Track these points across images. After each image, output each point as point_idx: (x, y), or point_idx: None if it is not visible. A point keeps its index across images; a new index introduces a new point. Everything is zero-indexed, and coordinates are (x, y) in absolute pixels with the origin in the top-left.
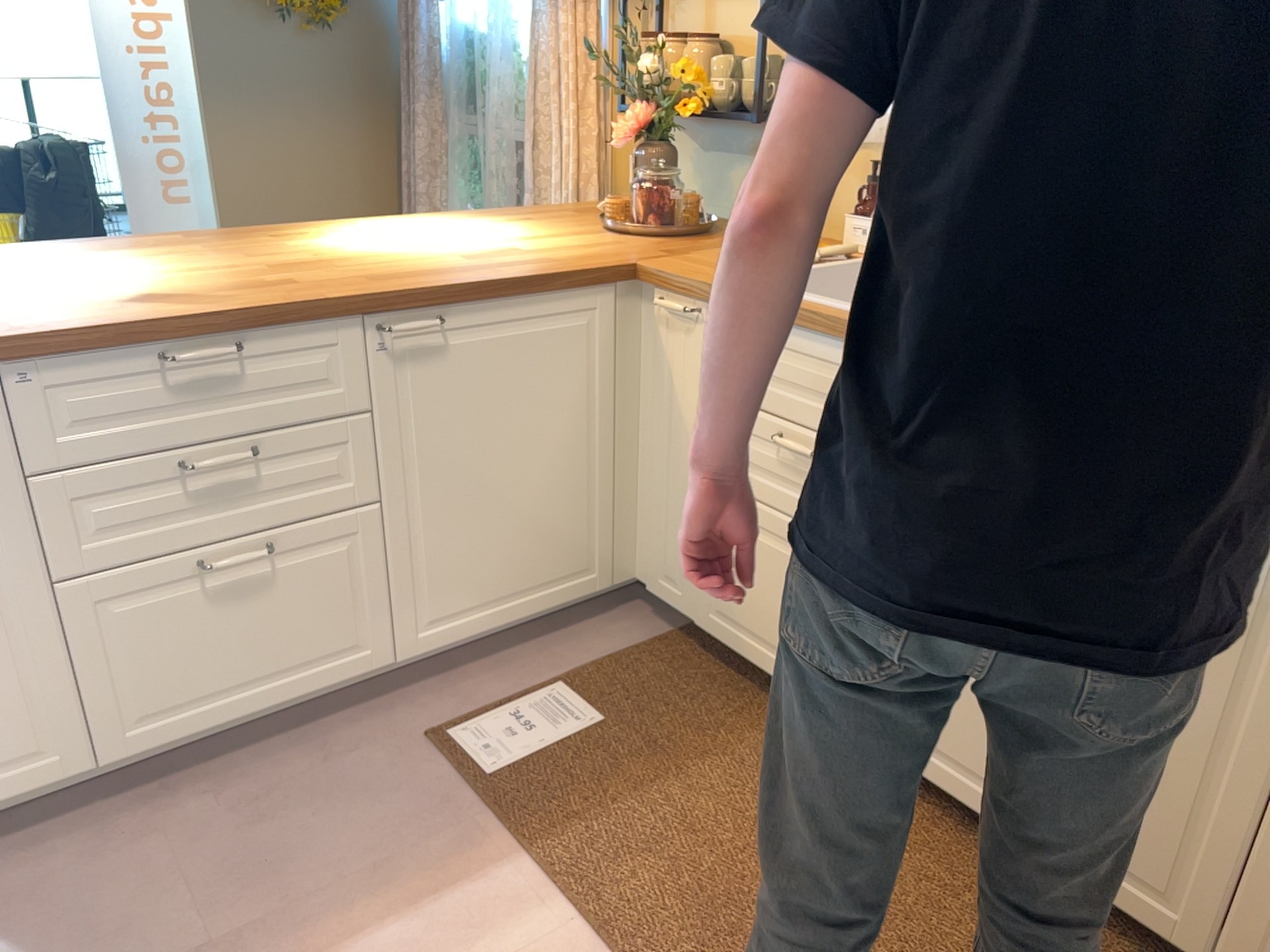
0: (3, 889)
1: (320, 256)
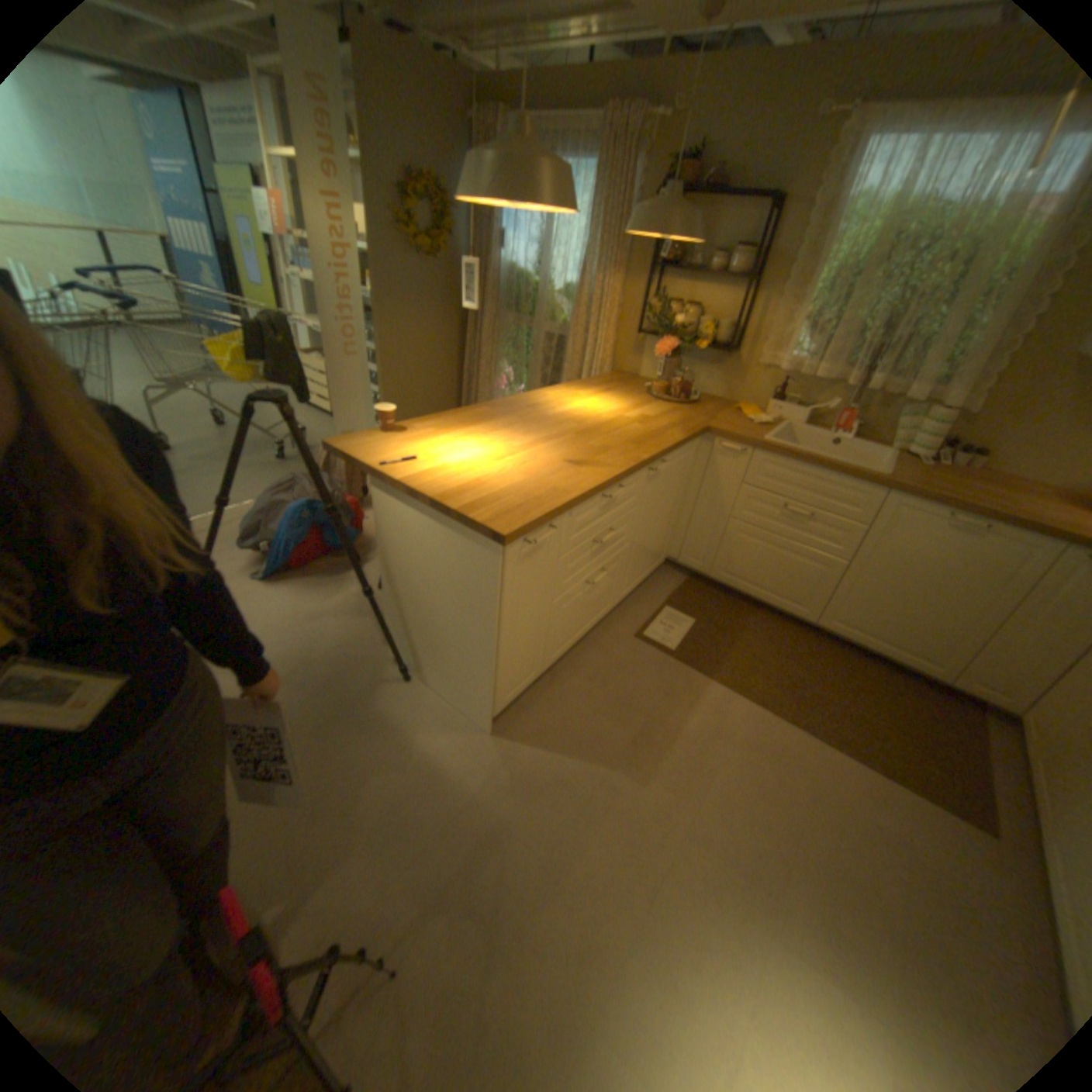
0: (530, 732)
1: (578, 424)
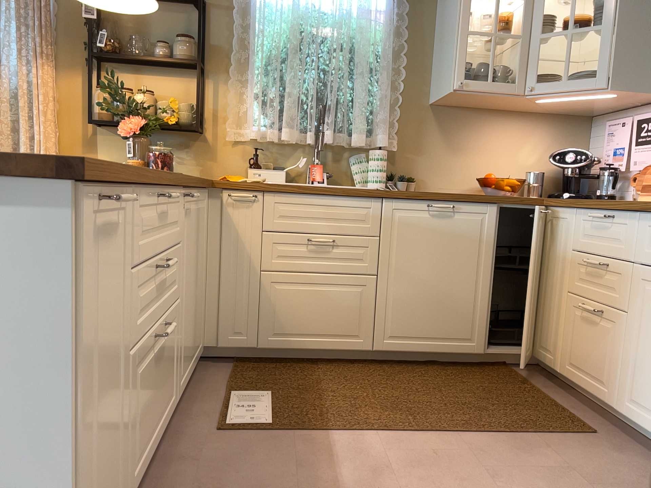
0: None
1: None
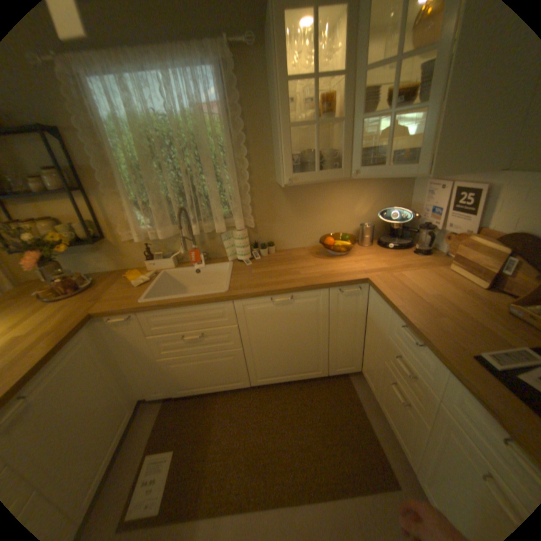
0: None
1: None
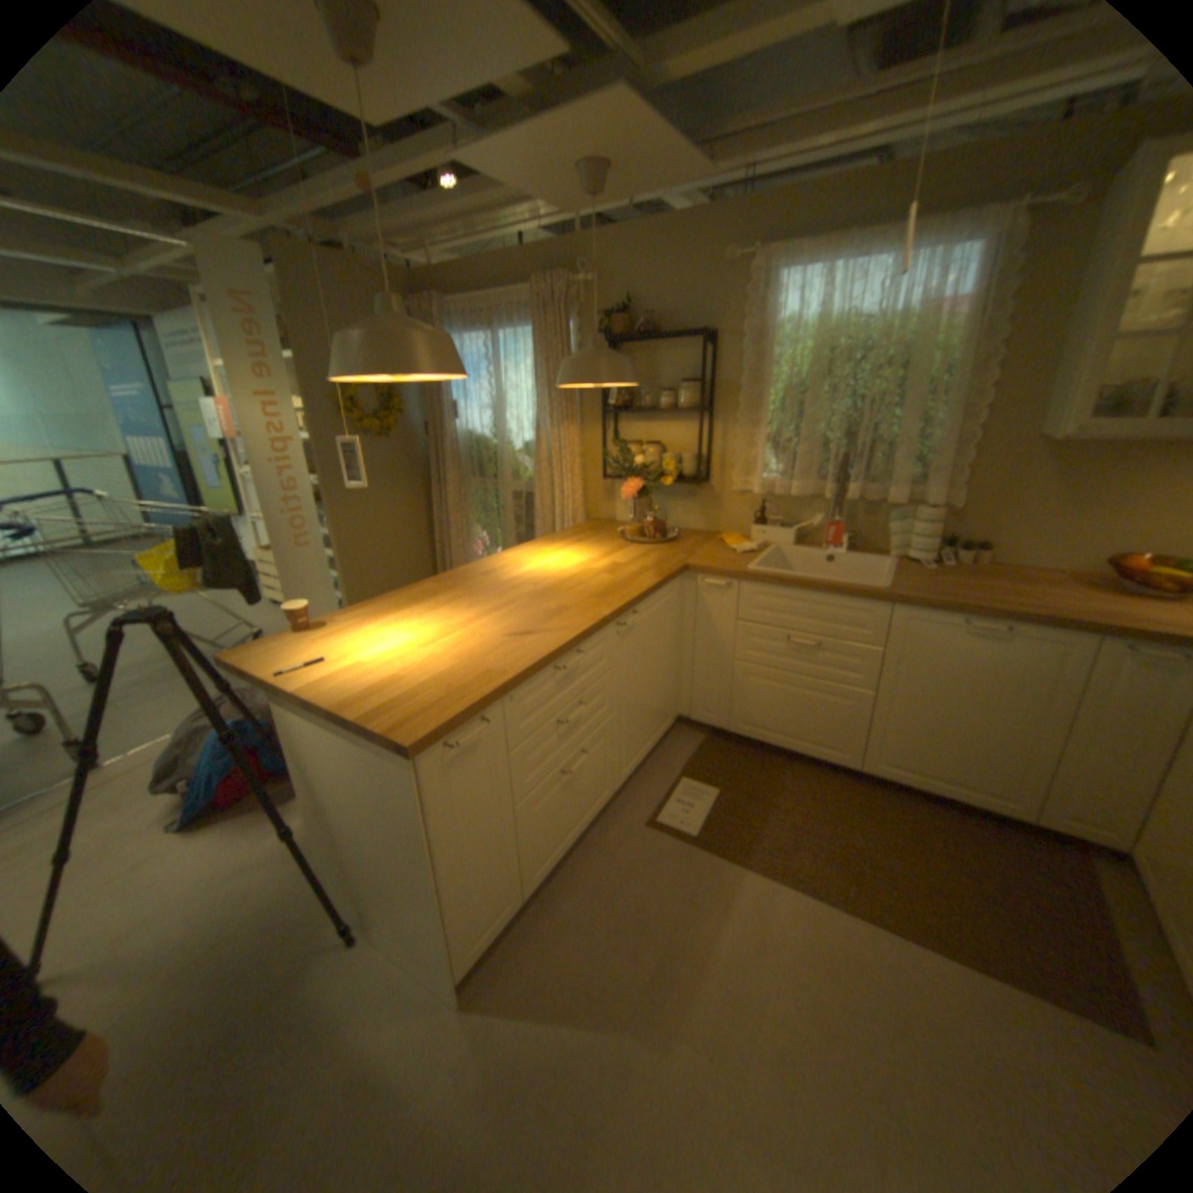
0: (513, 993)
1: (536, 585)
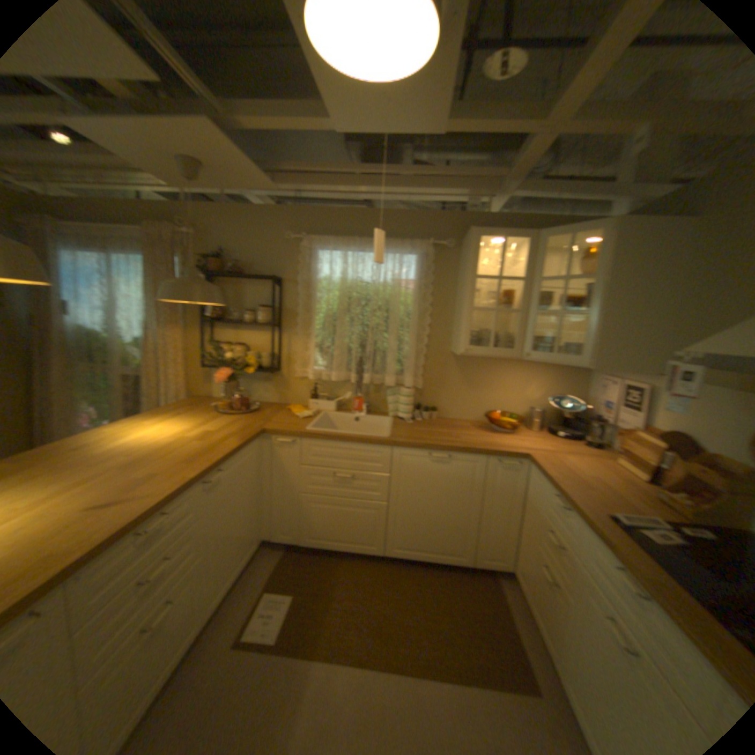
0: None
1: (132, 456)
